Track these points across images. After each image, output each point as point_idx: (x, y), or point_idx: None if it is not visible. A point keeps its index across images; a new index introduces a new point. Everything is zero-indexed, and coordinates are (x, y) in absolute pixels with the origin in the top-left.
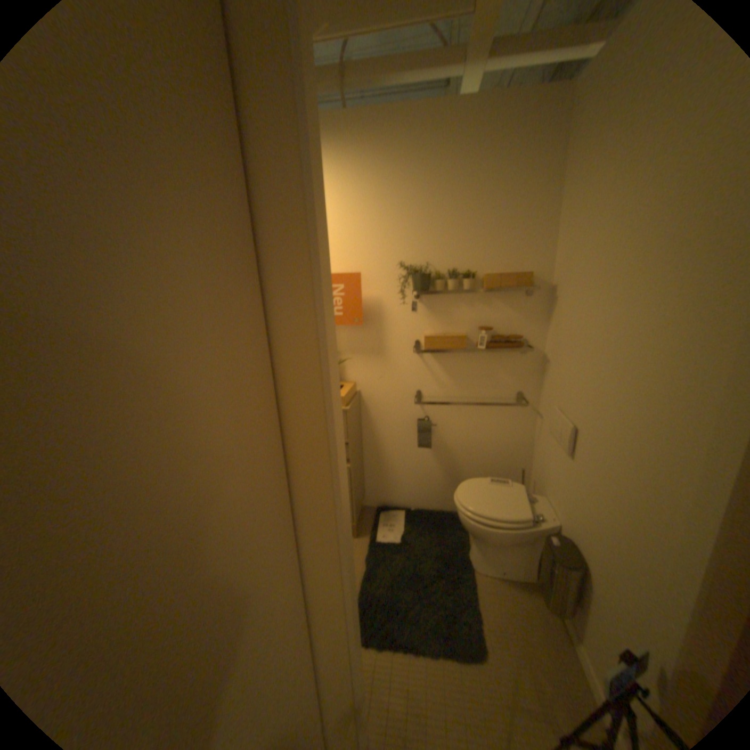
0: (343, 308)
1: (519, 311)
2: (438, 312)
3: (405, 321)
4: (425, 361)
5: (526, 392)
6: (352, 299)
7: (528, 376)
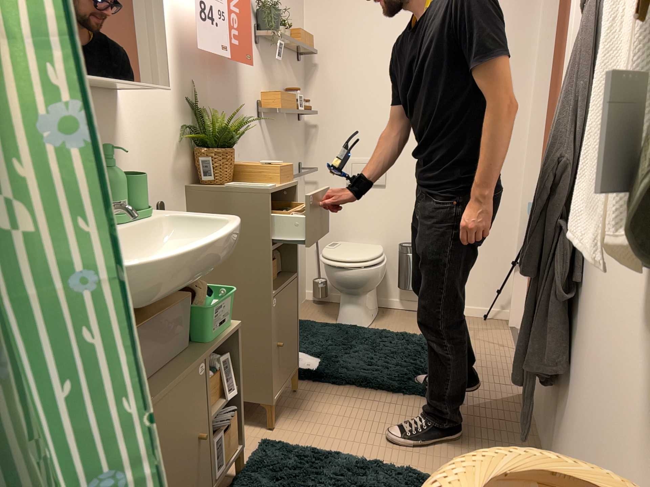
0: (240, 34)
1: (296, 77)
2: (267, 67)
3: (252, 73)
4: (263, 128)
5: (301, 161)
6: (245, 23)
7: (301, 145)
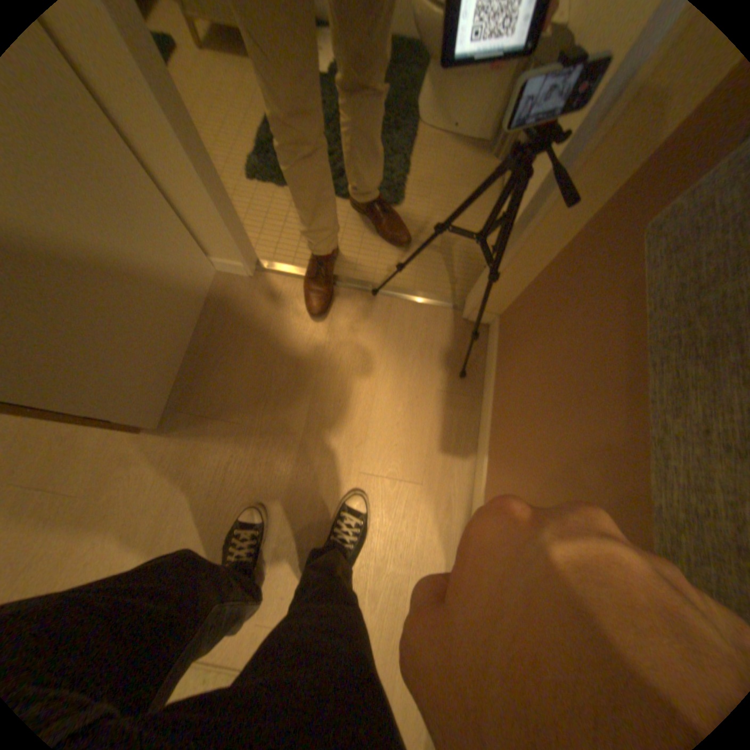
0: None
1: None
2: None
3: None
4: None
5: None
6: None
7: None
